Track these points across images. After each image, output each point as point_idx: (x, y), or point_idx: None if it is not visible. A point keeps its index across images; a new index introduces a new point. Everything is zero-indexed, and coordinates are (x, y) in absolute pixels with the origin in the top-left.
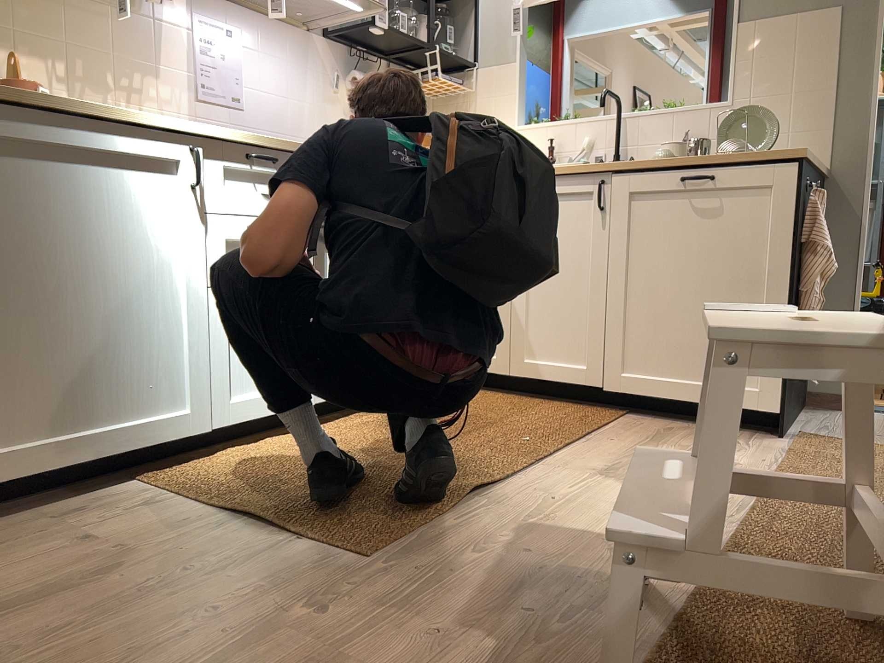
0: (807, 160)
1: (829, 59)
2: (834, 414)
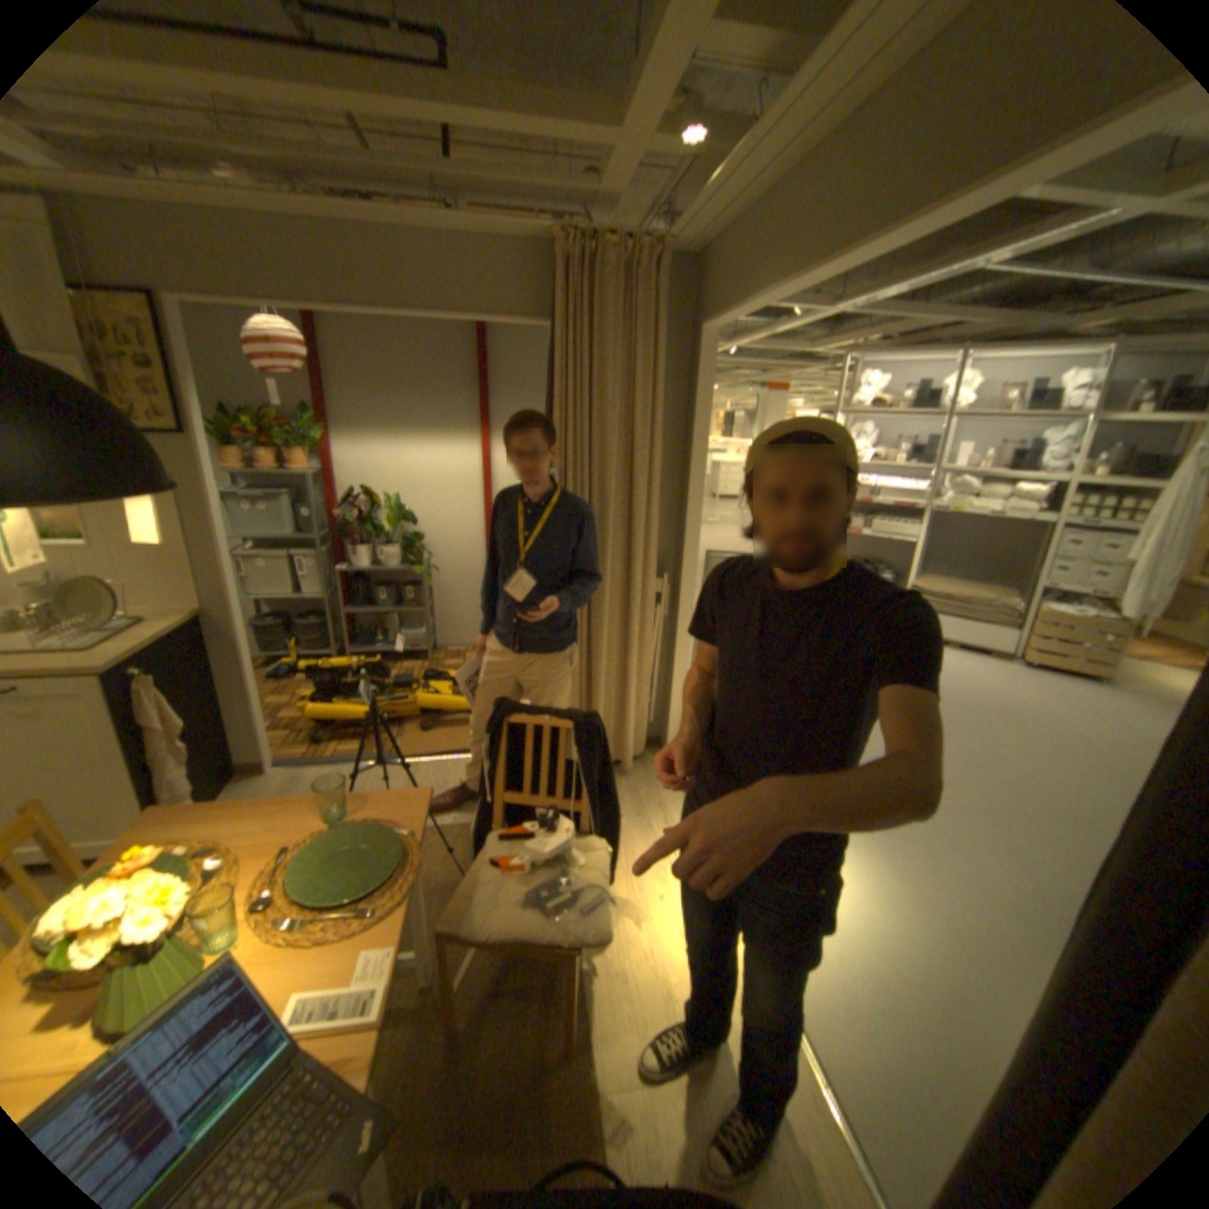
0: (114, 664)
1: (174, 516)
2: (248, 786)
